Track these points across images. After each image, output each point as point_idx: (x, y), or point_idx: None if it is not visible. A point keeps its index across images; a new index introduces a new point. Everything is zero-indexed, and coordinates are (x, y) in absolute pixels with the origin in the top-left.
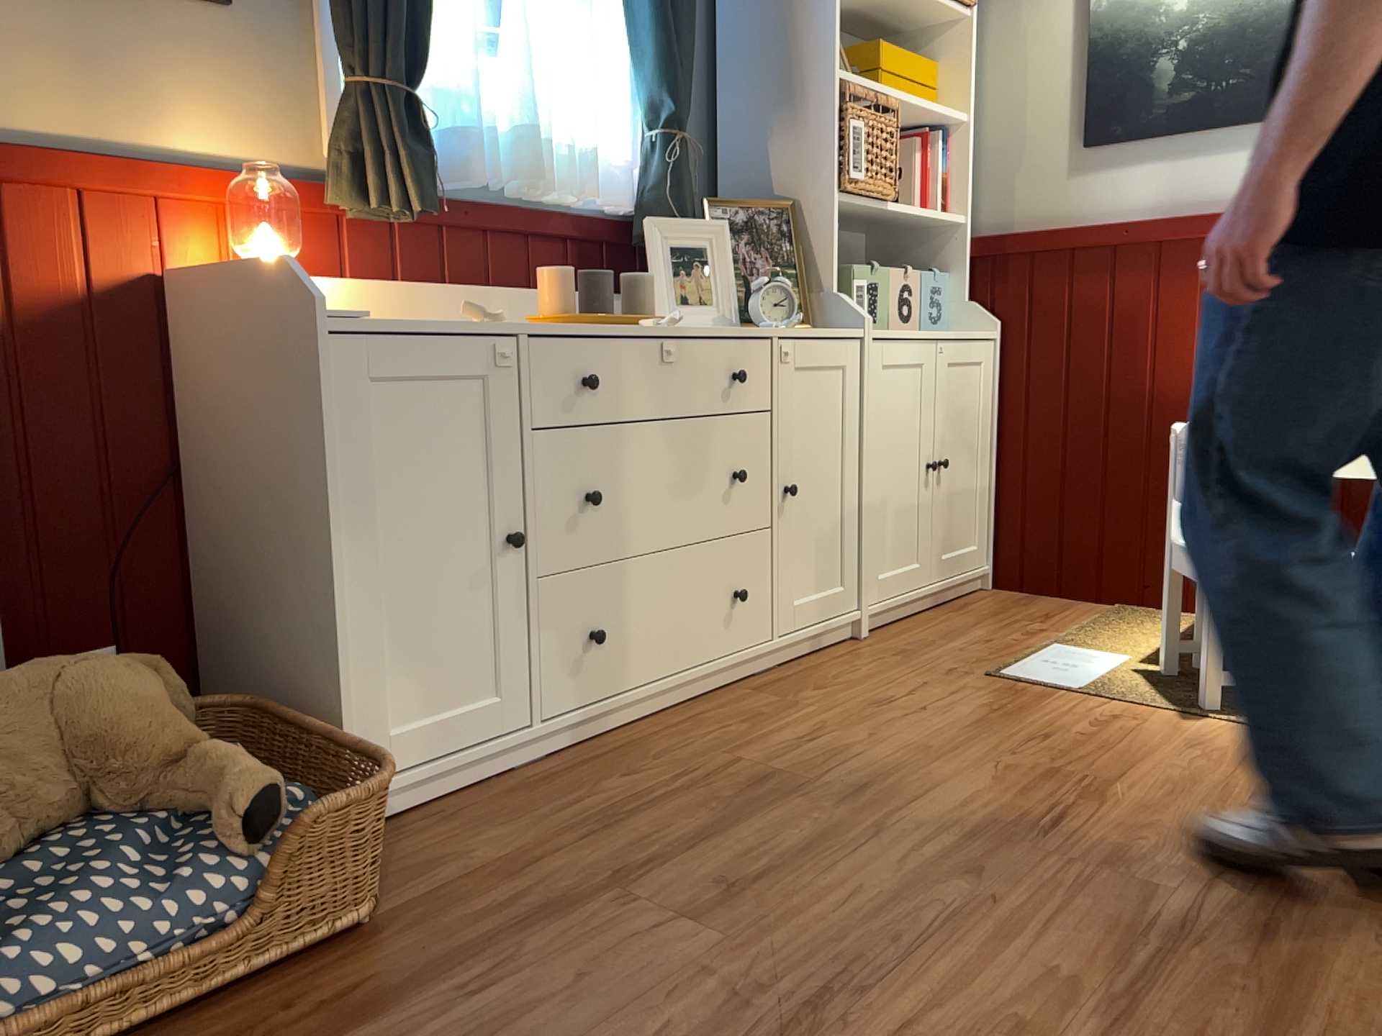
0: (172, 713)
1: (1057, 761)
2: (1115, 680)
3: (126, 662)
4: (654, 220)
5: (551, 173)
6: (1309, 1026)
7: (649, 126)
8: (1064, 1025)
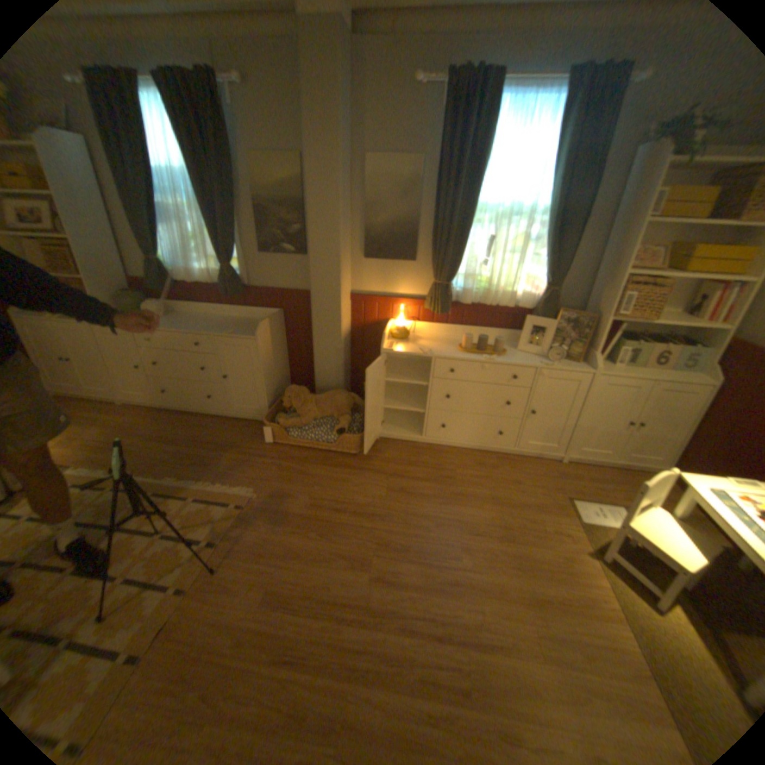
0: (349, 407)
1: (518, 528)
2: (605, 531)
3: (347, 396)
4: (535, 313)
5: (502, 296)
6: (422, 595)
7: (545, 282)
8: (393, 552)
